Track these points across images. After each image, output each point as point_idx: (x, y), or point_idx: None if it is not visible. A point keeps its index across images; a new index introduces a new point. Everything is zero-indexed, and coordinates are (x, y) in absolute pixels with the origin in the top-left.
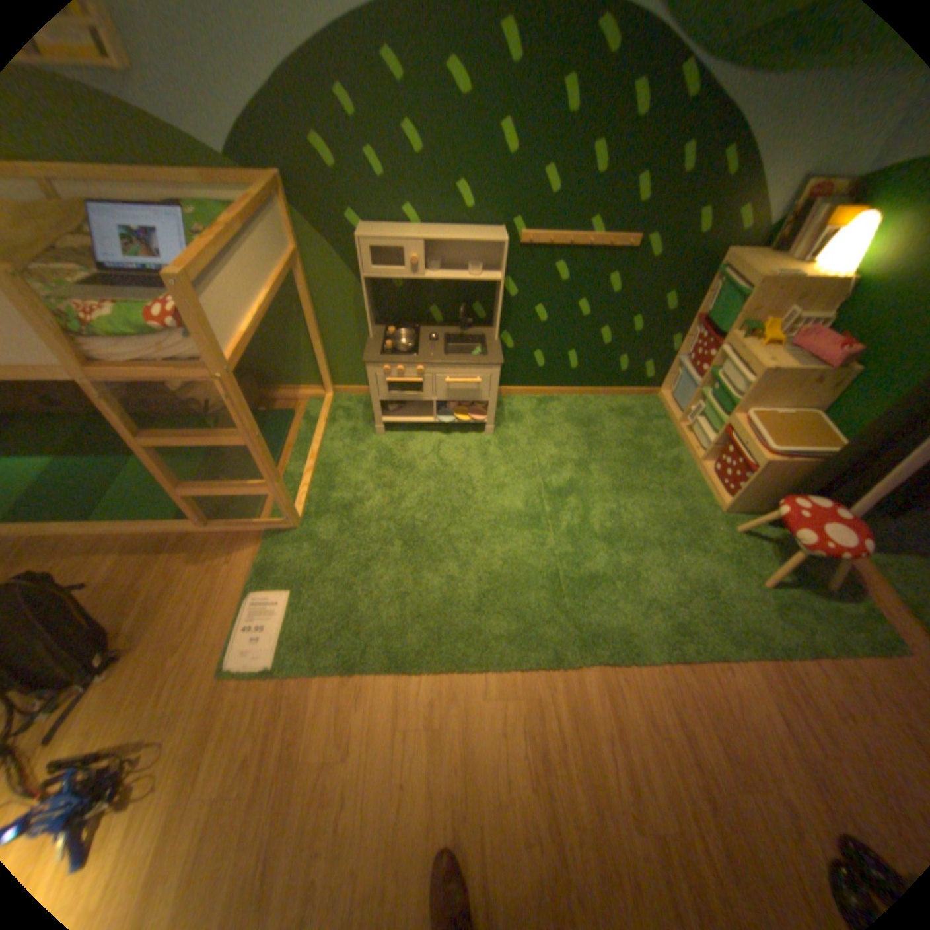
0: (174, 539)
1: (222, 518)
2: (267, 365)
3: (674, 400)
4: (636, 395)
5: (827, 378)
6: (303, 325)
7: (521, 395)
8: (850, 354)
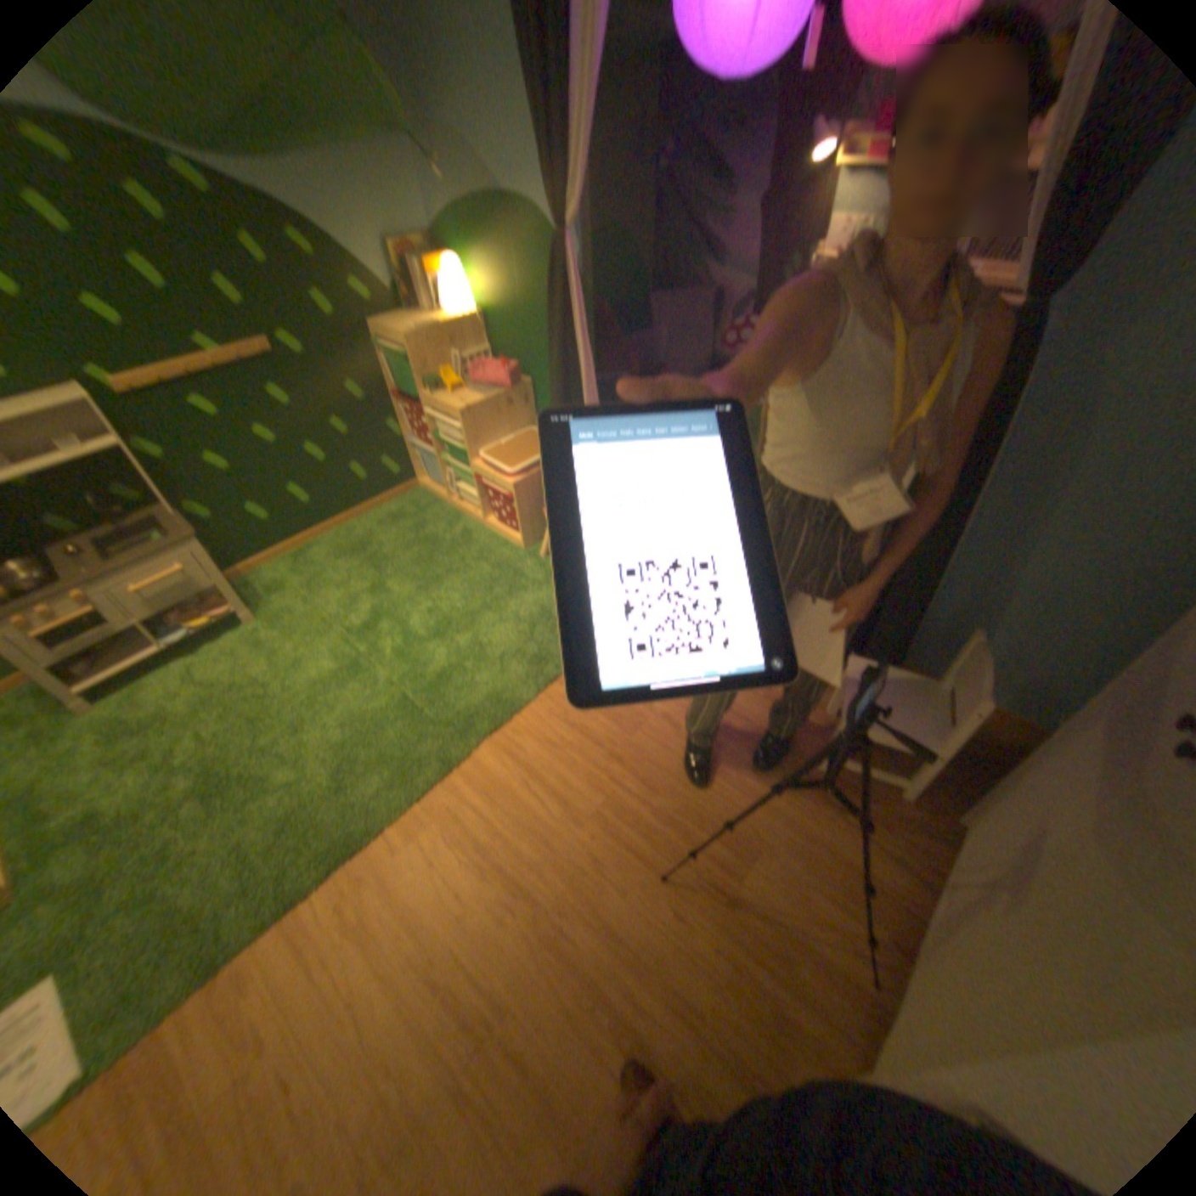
0: None
1: None
2: None
3: (432, 482)
4: (398, 498)
5: (512, 399)
6: None
7: (269, 563)
8: (509, 373)
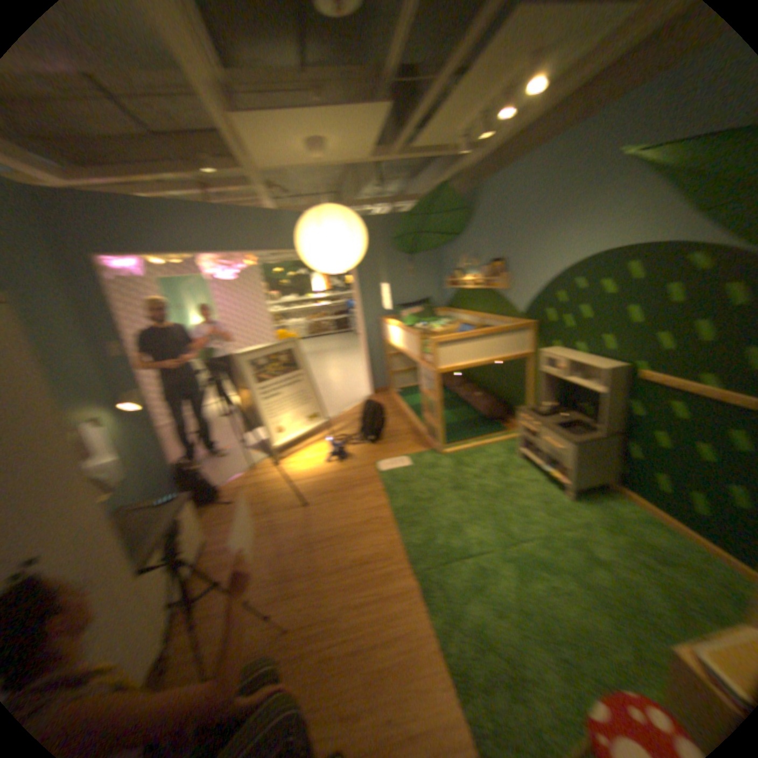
0: (421, 435)
1: (435, 438)
2: (516, 405)
3: None
4: None
5: None
6: (532, 390)
7: (647, 511)
8: None
